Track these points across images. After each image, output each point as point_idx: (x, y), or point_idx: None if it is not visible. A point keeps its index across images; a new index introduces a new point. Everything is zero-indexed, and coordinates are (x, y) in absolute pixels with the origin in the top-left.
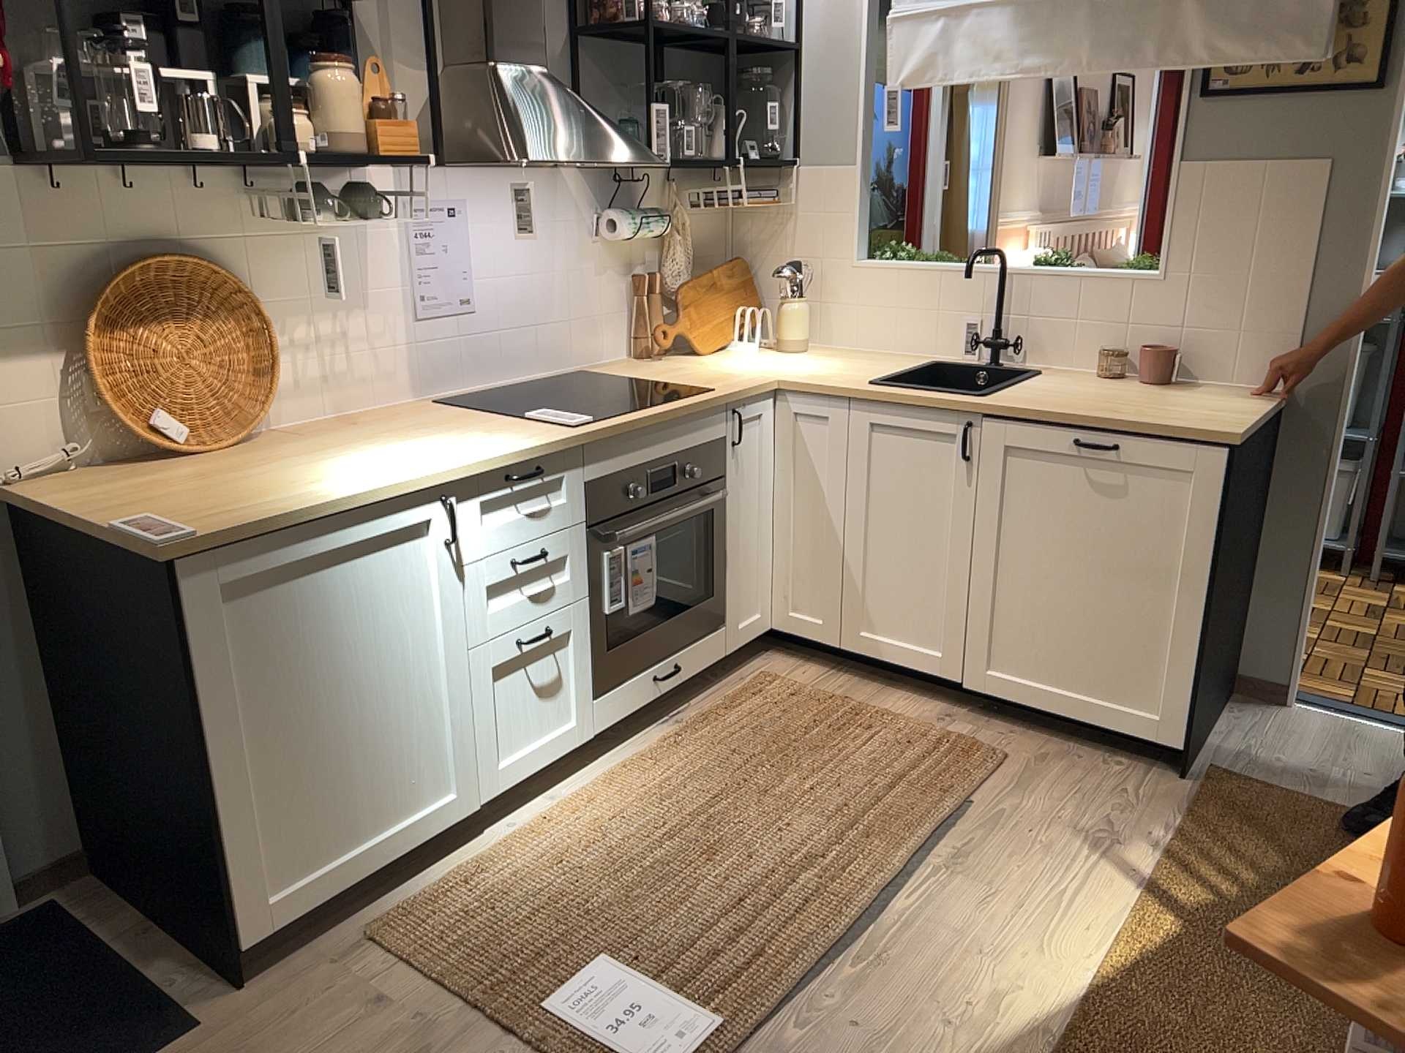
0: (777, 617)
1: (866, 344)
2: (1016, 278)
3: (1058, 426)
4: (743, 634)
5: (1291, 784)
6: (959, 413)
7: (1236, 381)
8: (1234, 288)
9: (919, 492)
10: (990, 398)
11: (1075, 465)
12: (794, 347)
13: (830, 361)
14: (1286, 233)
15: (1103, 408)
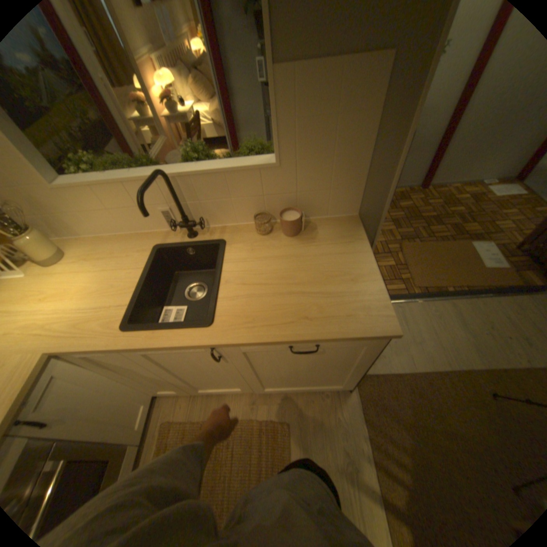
0: (147, 395)
1: (101, 232)
2: (177, 179)
3: (272, 343)
4: (136, 428)
5: (380, 370)
6: (198, 345)
7: (327, 216)
8: (322, 166)
9: (194, 365)
10: (215, 328)
11: (288, 350)
12: (48, 263)
13: (80, 272)
14: (356, 123)
15: (294, 314)
